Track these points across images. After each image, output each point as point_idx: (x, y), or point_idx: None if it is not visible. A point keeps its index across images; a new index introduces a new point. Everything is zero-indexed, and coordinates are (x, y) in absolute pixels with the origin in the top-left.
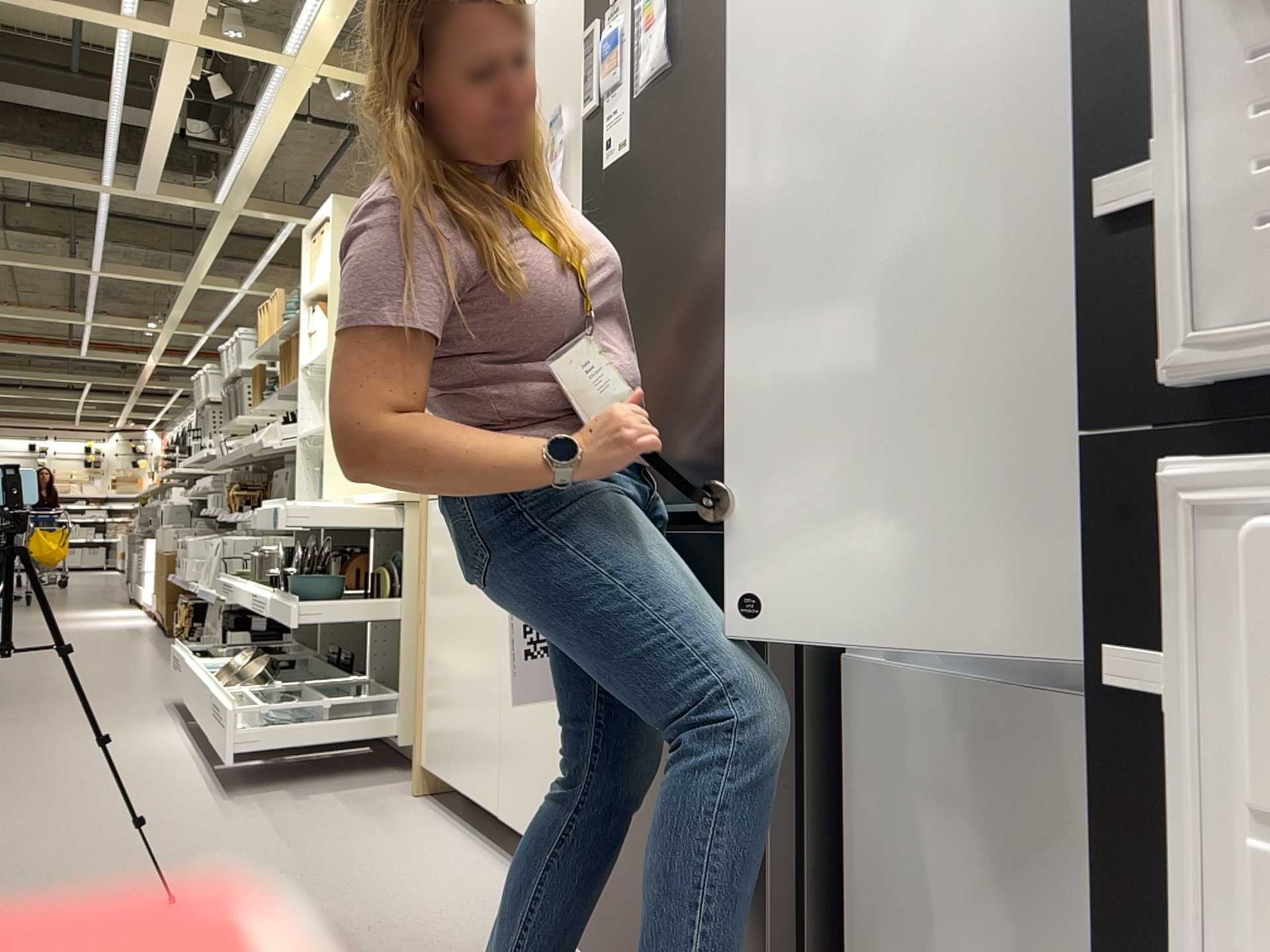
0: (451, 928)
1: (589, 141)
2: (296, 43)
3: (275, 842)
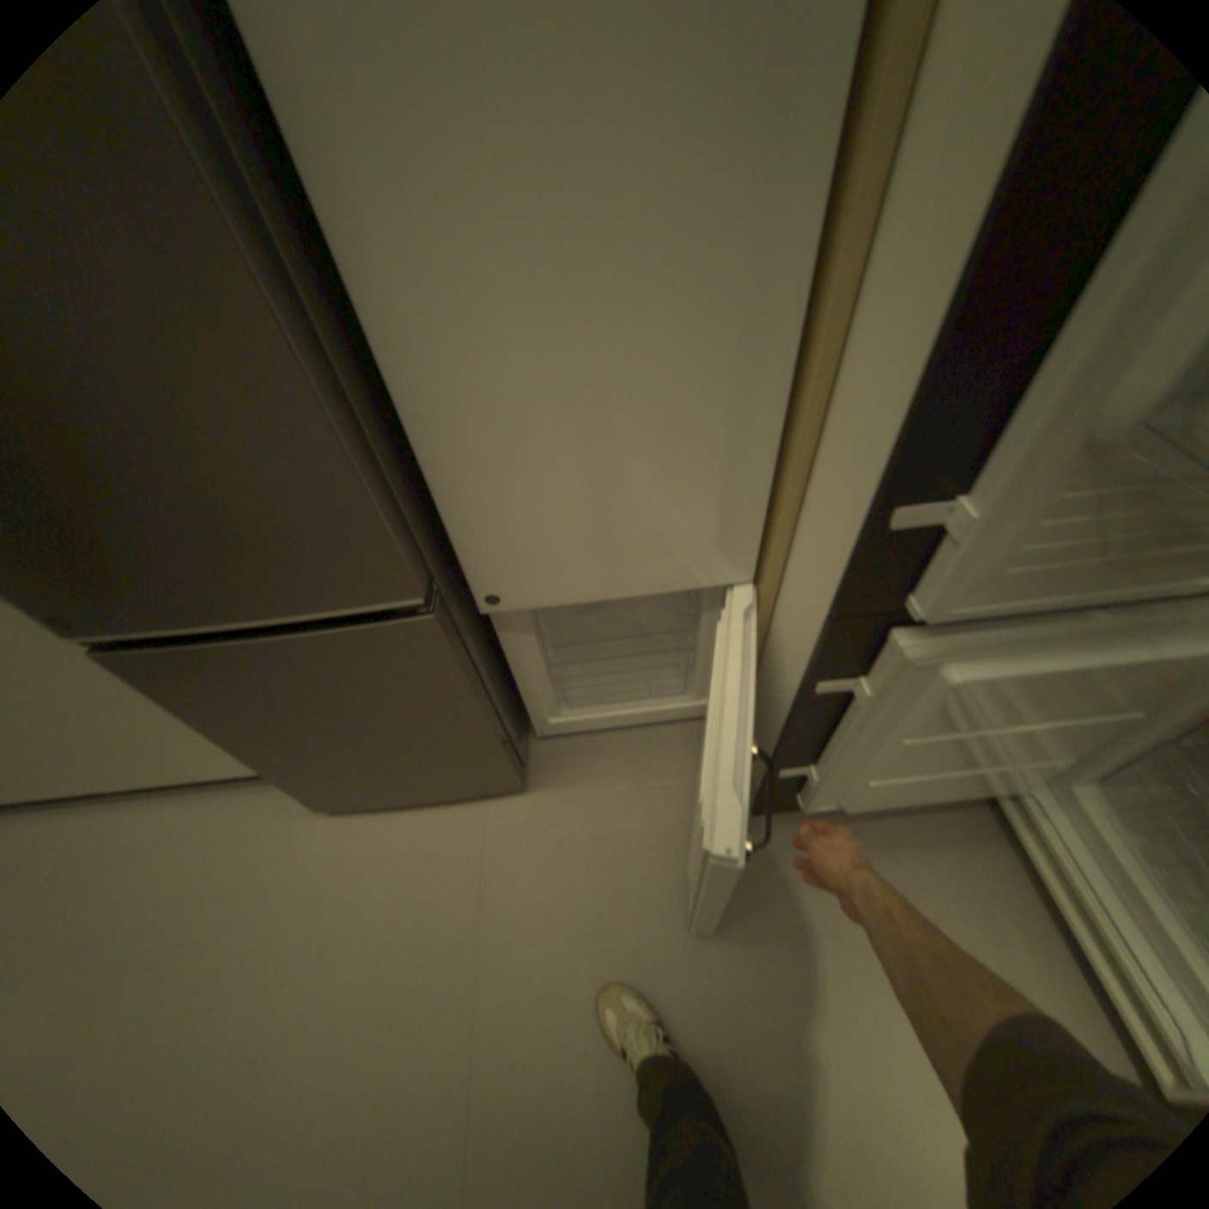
0: (197, 878)
1: None
2: None
3: None
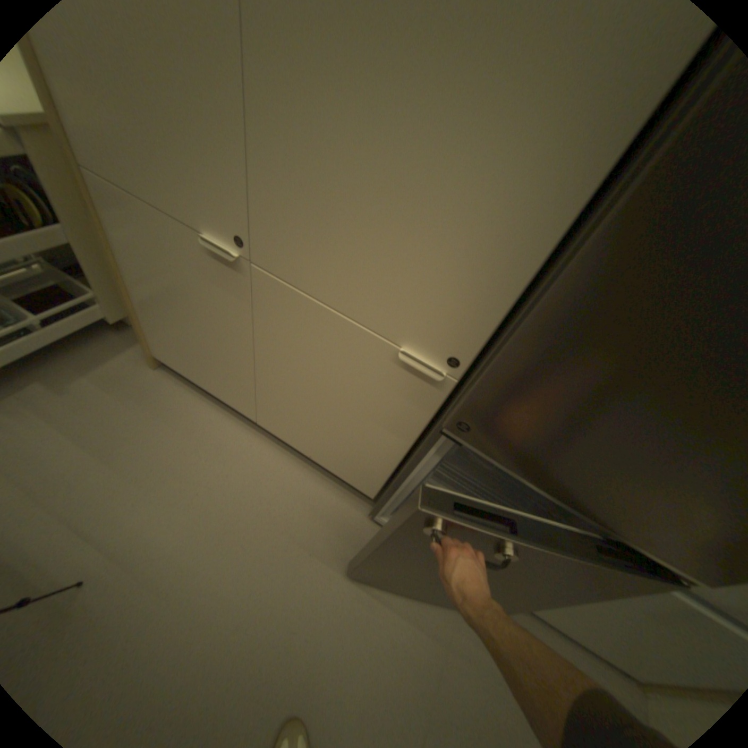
0: (281, 519)
1: None
2: None
3: (92, 462)
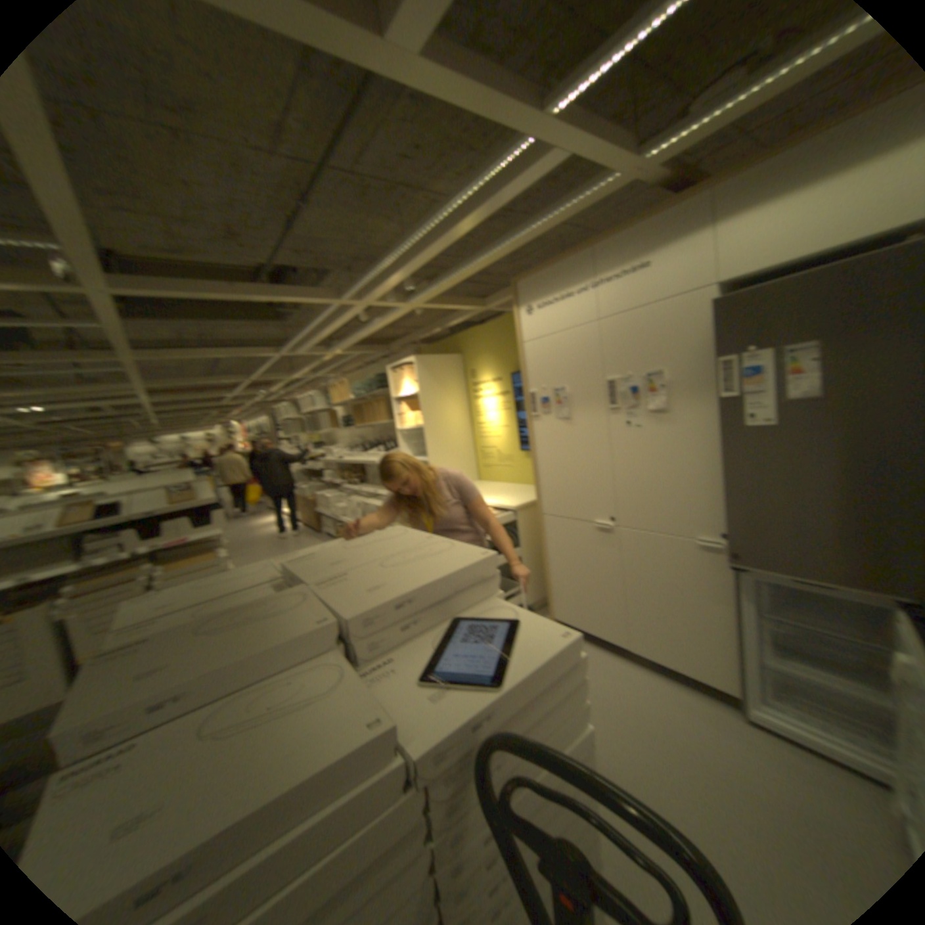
0: (666, 715)
1: (728, 408)
2: (419, 300)
3: None
